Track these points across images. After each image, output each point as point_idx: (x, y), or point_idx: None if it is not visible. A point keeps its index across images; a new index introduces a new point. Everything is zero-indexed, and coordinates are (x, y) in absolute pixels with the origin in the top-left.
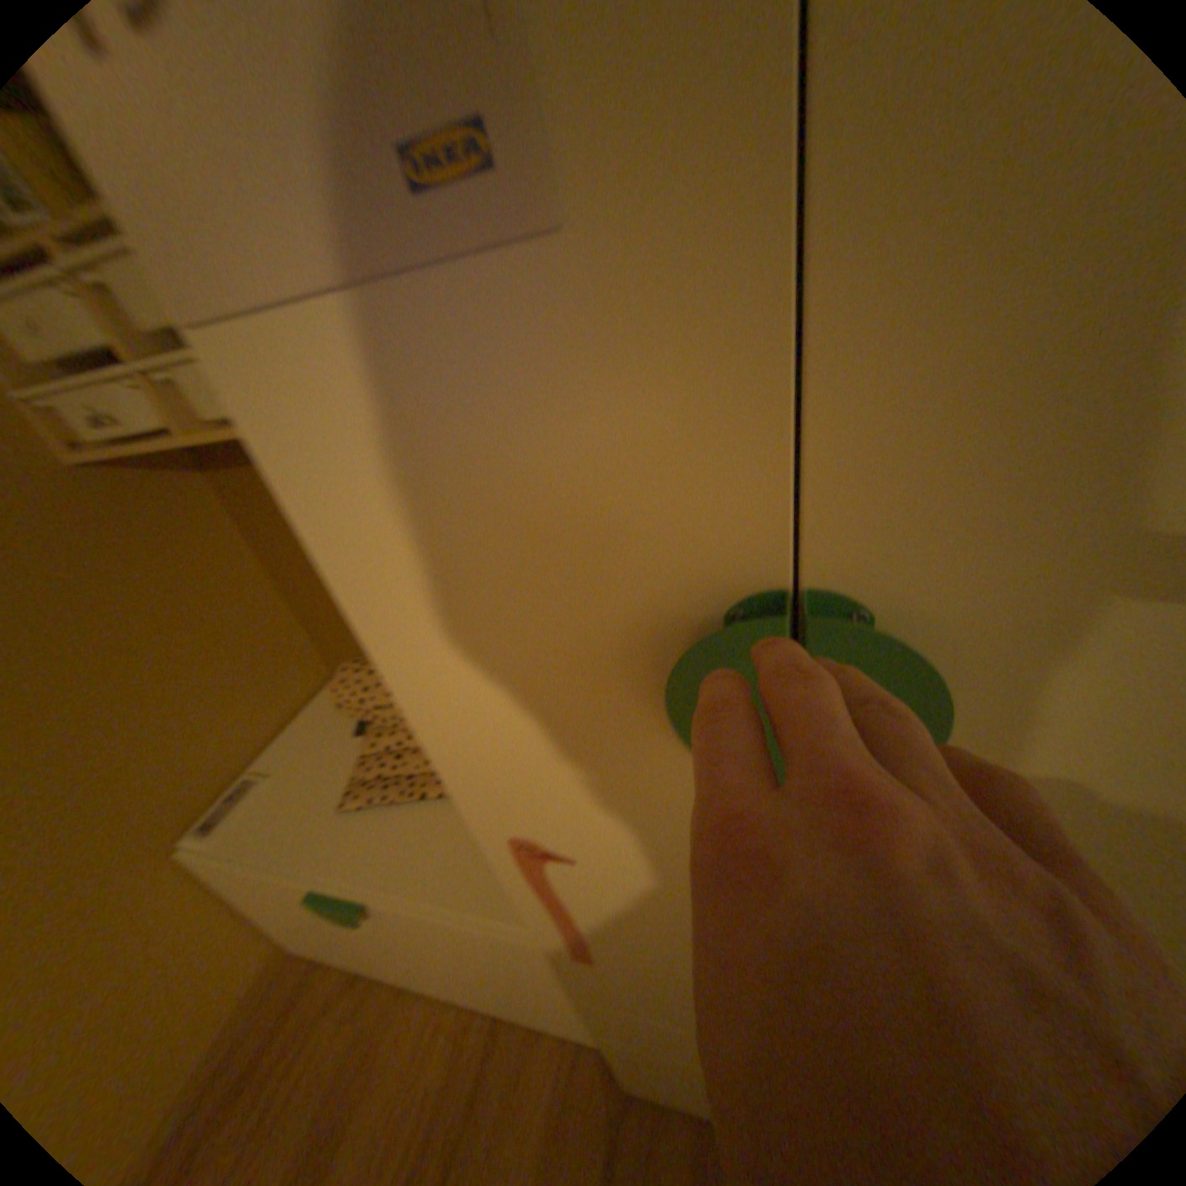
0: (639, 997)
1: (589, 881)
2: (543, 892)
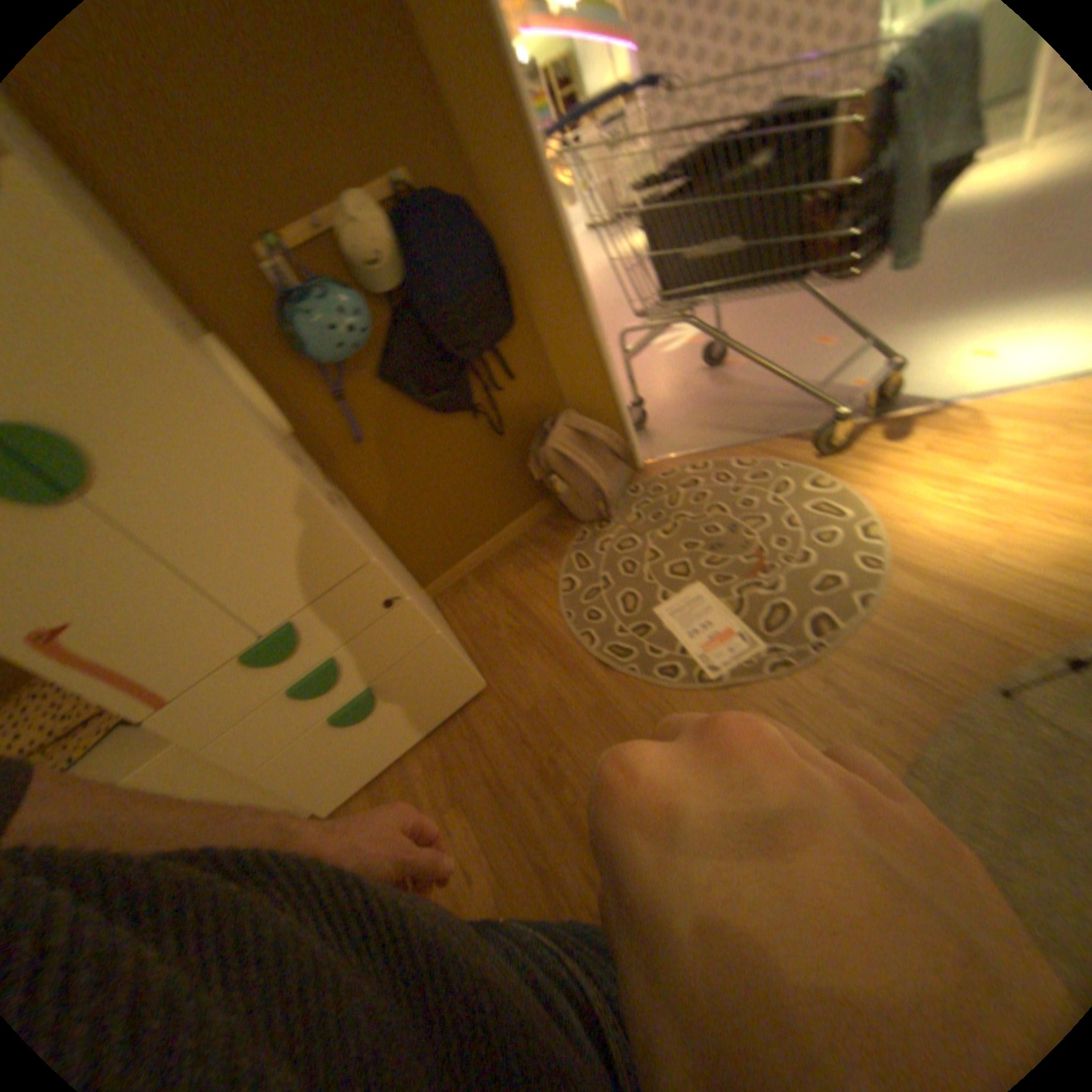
0: (221, 705)
1: (96, 631)
2: (89, 666)
